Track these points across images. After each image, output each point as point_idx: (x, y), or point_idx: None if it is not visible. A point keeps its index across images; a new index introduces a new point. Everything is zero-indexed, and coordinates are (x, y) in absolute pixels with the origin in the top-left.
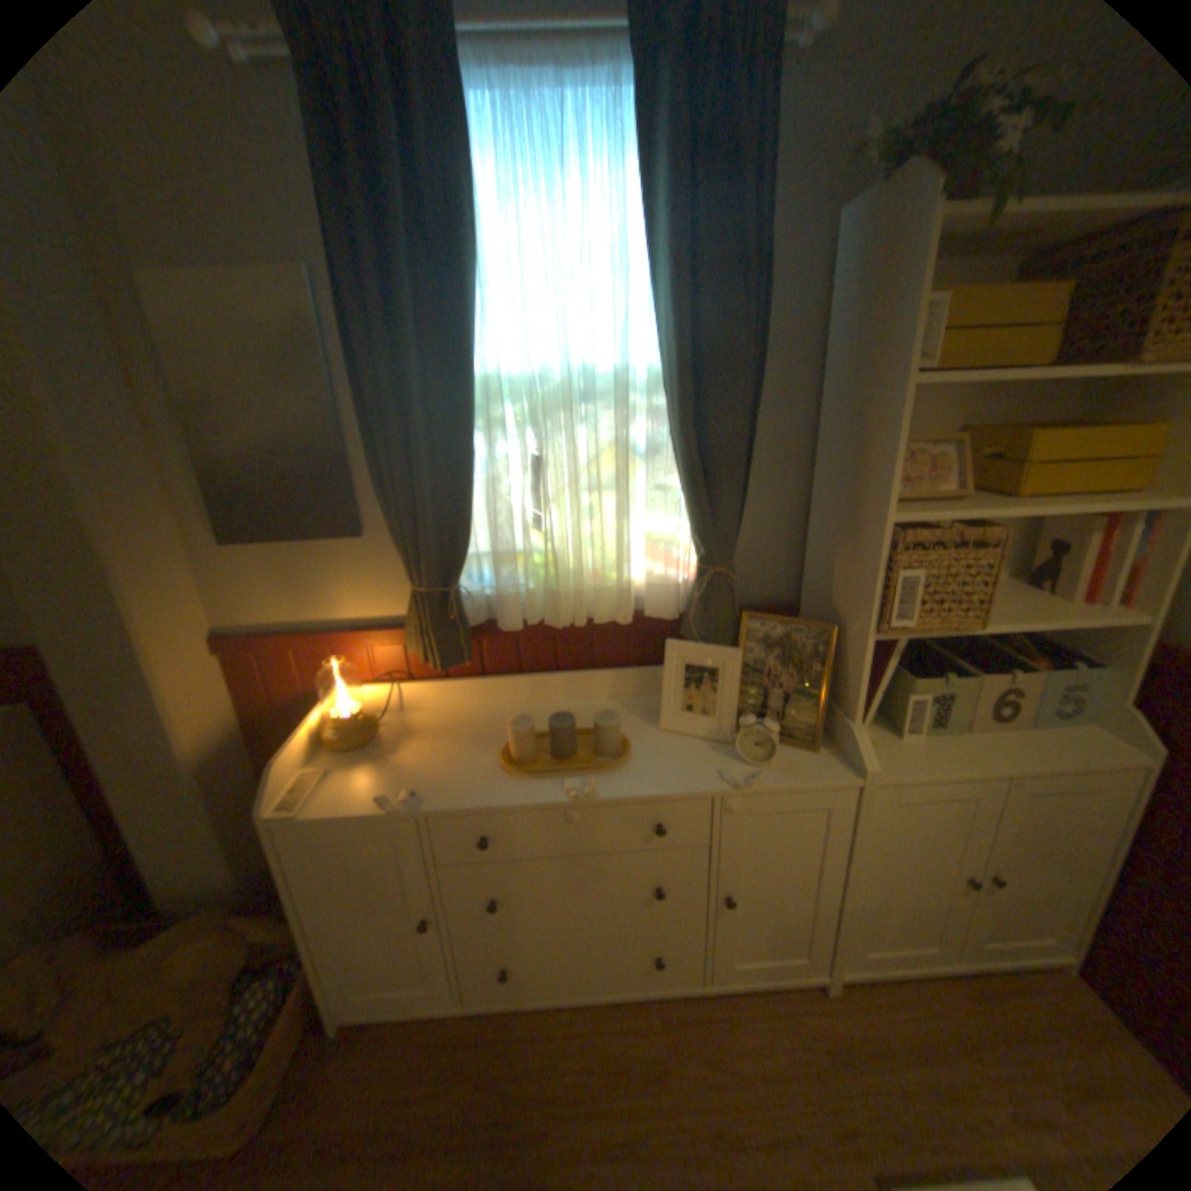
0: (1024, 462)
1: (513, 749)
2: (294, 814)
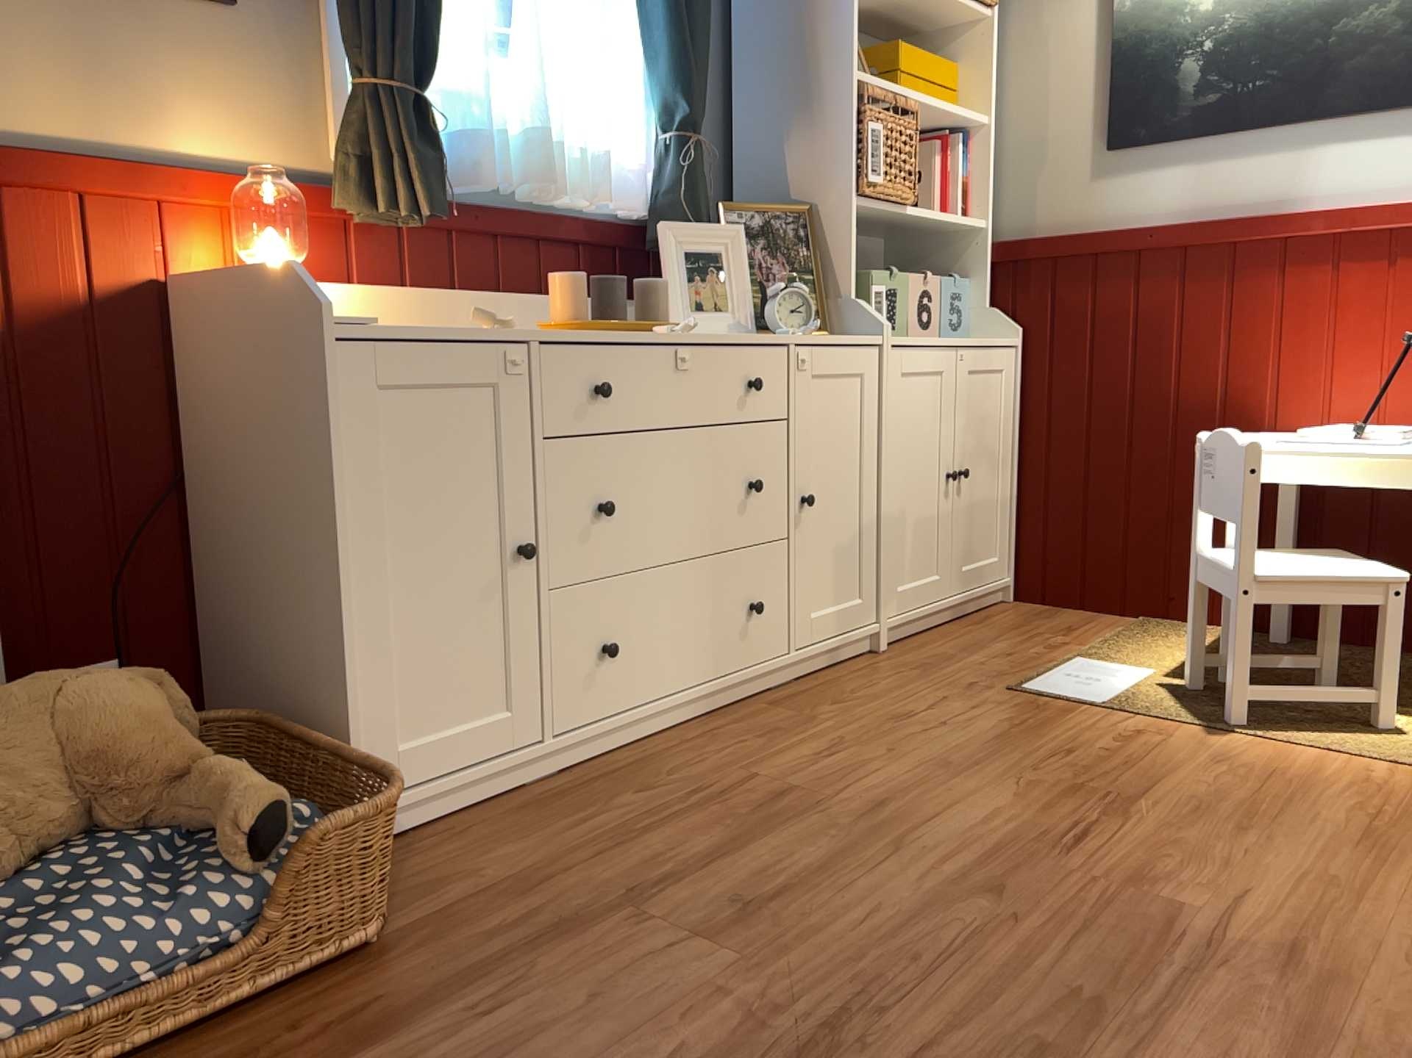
0: (895, 74)
1: (561, 314)
2: (373, 320)
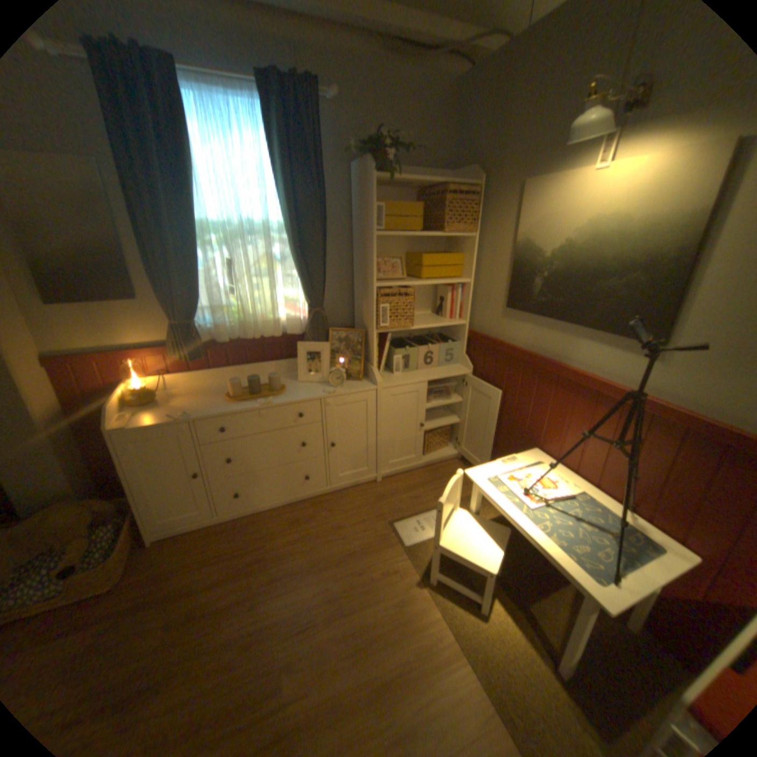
0: (420, 266)
1: (231, 393)
2: (124, 427)
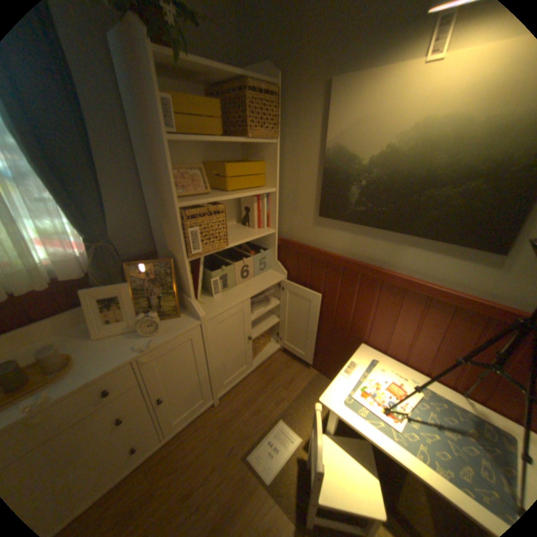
0: (225, 177)
1: None
2: None
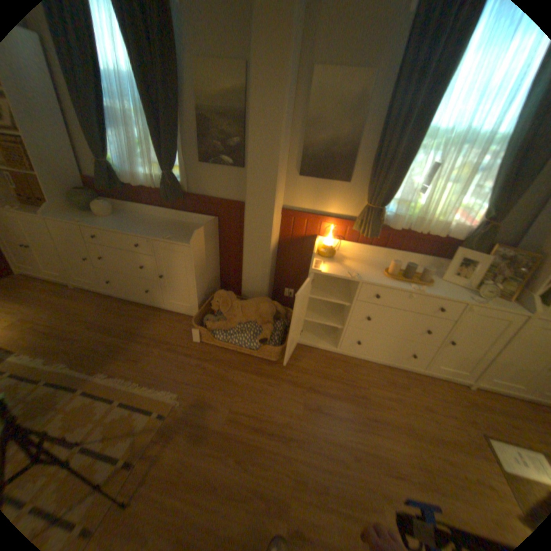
0: None
1: (390, 270)
2: (321, 270)
